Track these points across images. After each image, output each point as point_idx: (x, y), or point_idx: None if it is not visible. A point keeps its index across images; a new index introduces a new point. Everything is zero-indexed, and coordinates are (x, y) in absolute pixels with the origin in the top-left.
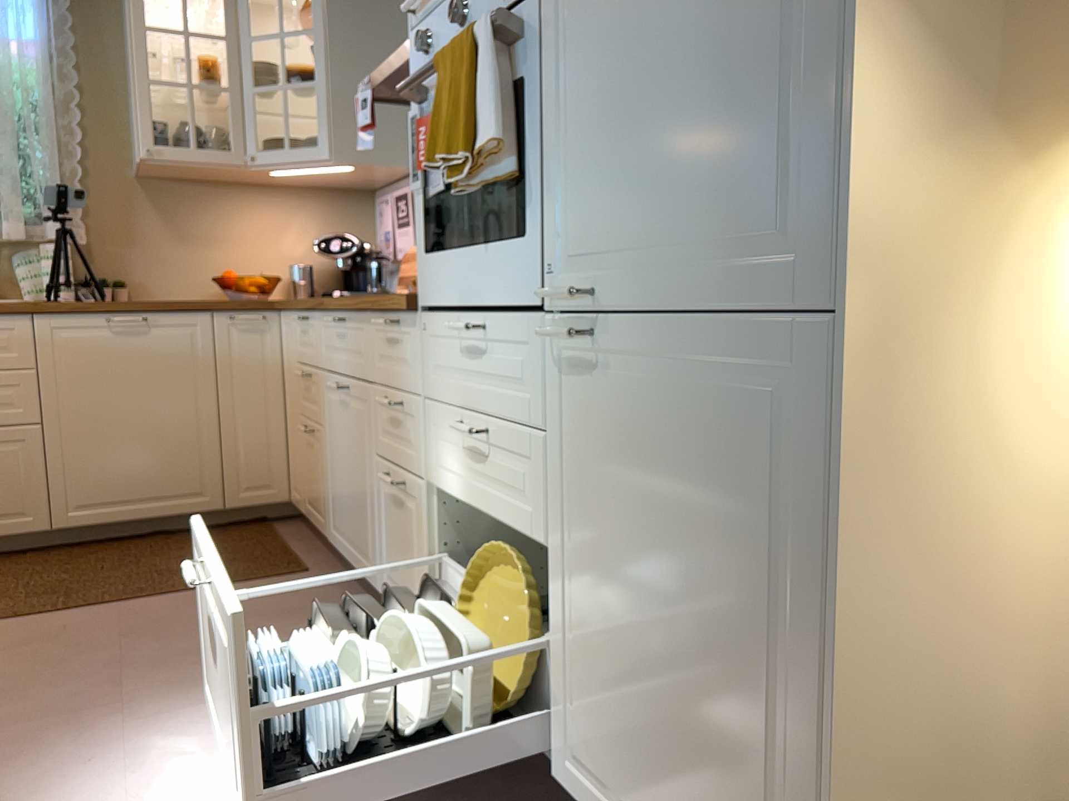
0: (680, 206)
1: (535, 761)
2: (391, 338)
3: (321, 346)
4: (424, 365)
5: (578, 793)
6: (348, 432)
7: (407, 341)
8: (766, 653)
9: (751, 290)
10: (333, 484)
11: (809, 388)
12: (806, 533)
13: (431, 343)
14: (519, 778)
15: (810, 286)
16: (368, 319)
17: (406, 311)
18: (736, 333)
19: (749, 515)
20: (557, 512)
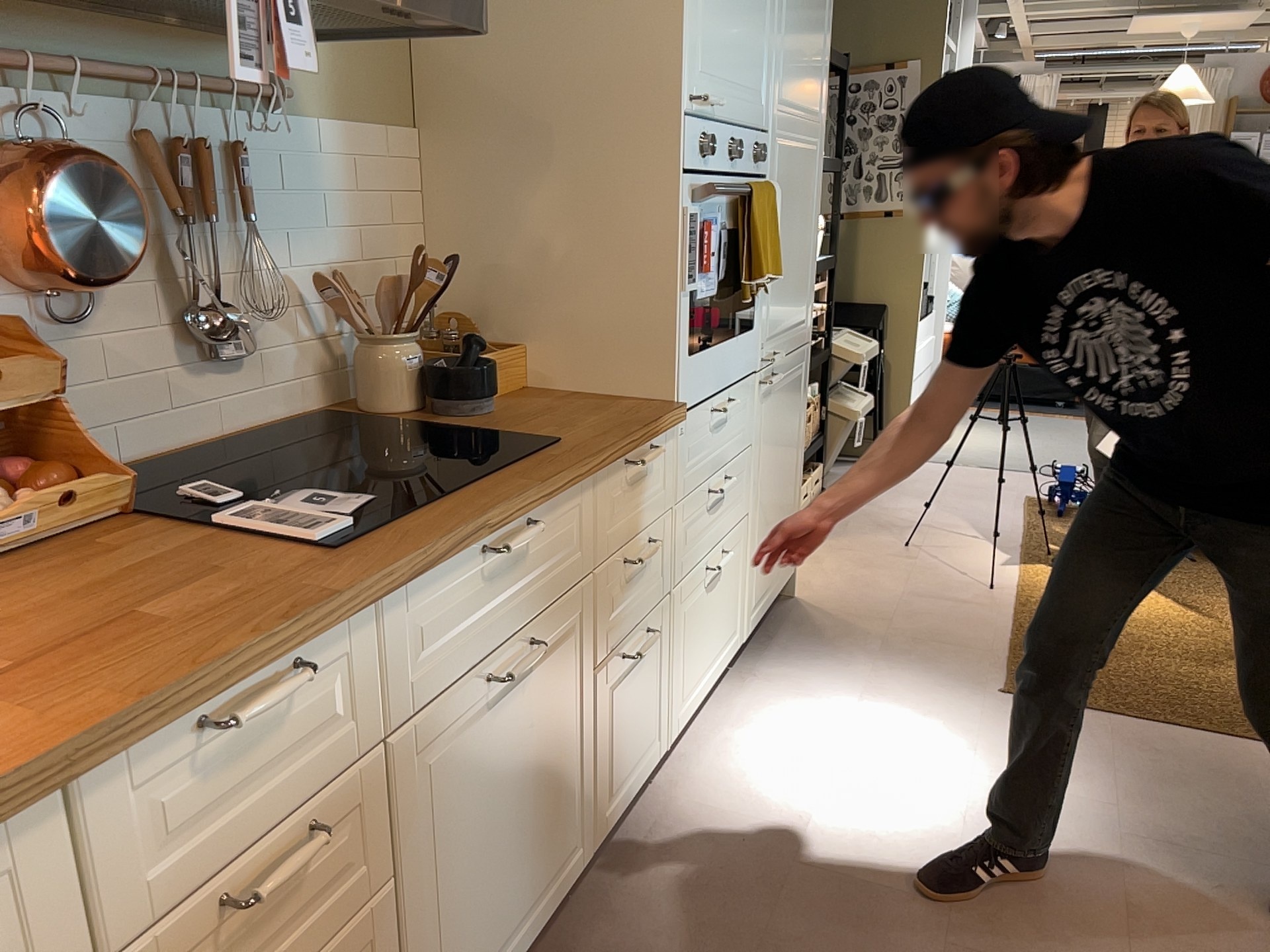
0: (792, 309)
1: (734, 655)
2: (633, 476)
3: (395, 672)
4: (677, 470)
5: (752, 624)
6: (519, 732)
7: (658, 461)
8: (795, 460)
9: (801, 339)
10: (449, 926)
11: (804, 366)
12: (801, 412)
13: (684, 444)
14: (714, 702)
15: (807, 334)
16: (594, 479)
17: (679, 423)
18: (797, 355)
19: (796, 417)
20: (752, 485)
